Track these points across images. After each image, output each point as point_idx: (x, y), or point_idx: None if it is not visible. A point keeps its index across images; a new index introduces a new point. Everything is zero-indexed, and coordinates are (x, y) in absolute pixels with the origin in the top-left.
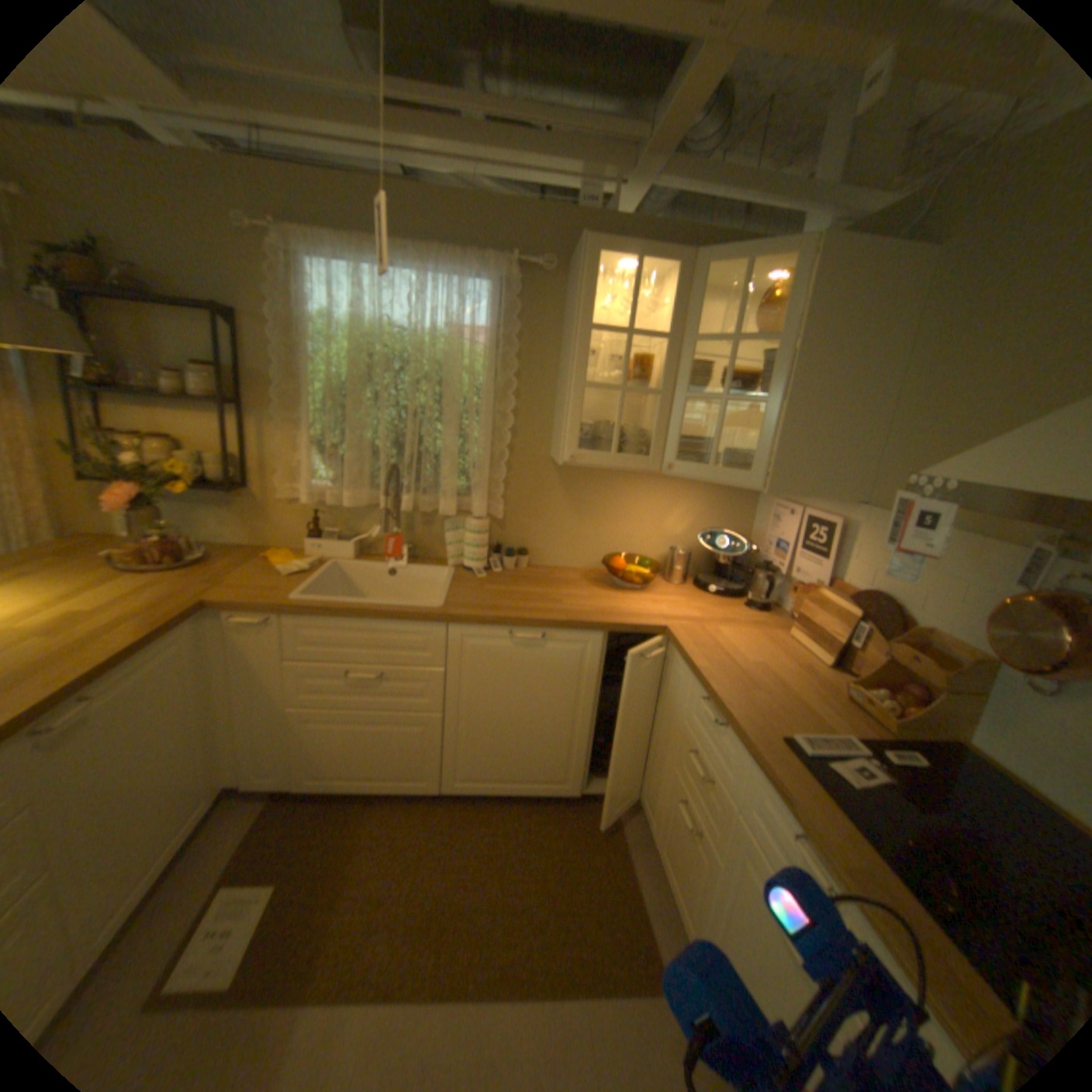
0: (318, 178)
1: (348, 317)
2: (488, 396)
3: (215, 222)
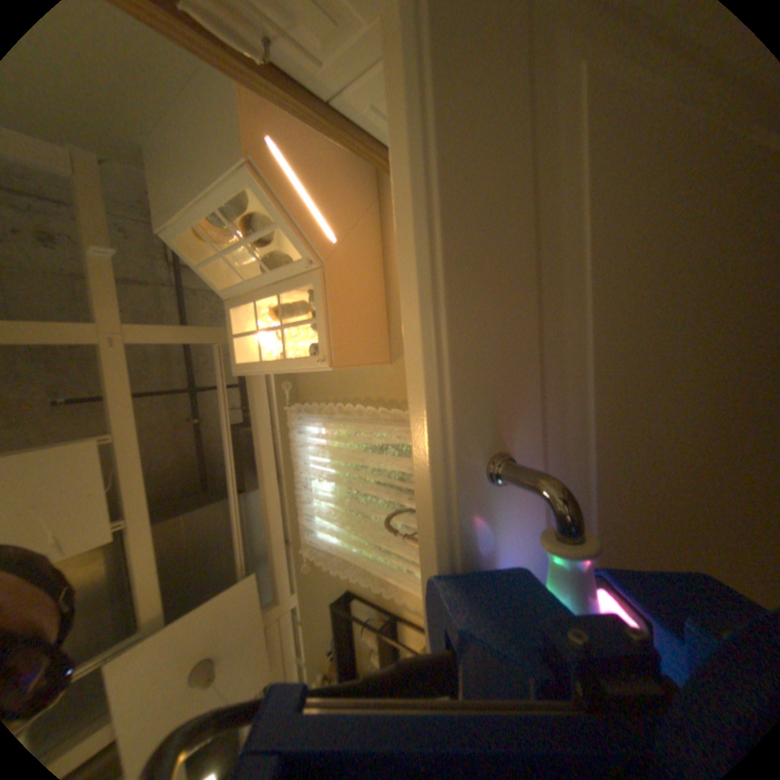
0: (289, 515)
1: (329, 516)
2: (344, 423)
3: (313, 577)
